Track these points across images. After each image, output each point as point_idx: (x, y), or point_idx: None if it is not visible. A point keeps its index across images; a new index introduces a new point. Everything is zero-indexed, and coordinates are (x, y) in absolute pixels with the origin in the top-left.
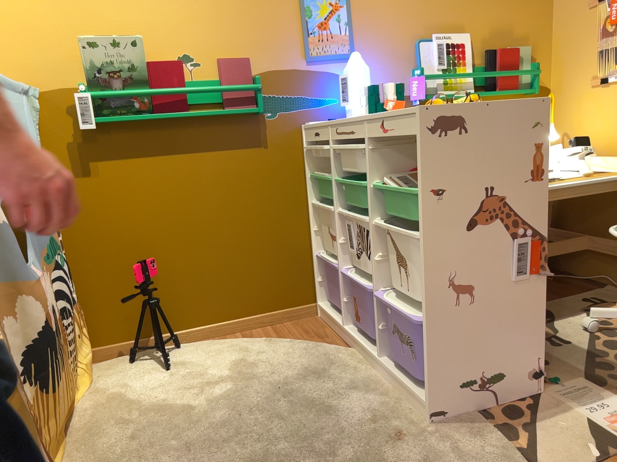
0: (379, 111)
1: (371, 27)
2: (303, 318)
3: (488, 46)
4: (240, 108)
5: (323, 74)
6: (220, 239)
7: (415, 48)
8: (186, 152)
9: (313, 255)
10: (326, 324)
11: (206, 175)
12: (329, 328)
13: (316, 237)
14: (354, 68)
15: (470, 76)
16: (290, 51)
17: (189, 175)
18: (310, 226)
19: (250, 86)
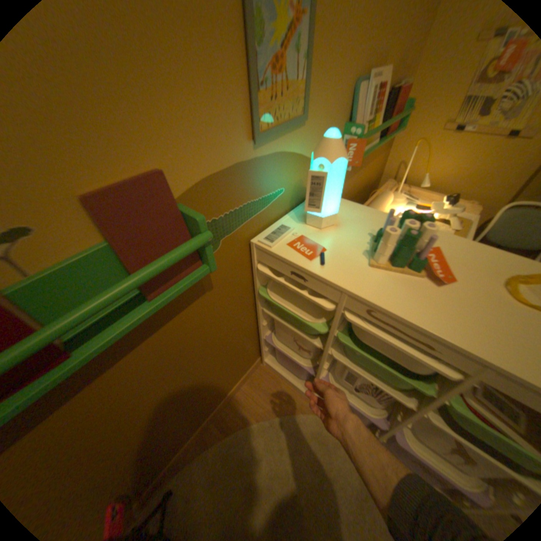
0: (418, 271)
1: (328, 59)
2: (254, 374)
3: (393, 79)
4: (179, 280)
5: (273, 157)
6: (180, 398)
7: (354, 92)
8: (93, 380)
9: (258, 336)
10: (278, 377)
11: (142, 372)
12: (284, 383)
13: (264, 327)
14: (336, 161)
15: (383, 125)
16: (231, 130)
17: (114, 394)
18: (257, 320)
19: (196, 246)
